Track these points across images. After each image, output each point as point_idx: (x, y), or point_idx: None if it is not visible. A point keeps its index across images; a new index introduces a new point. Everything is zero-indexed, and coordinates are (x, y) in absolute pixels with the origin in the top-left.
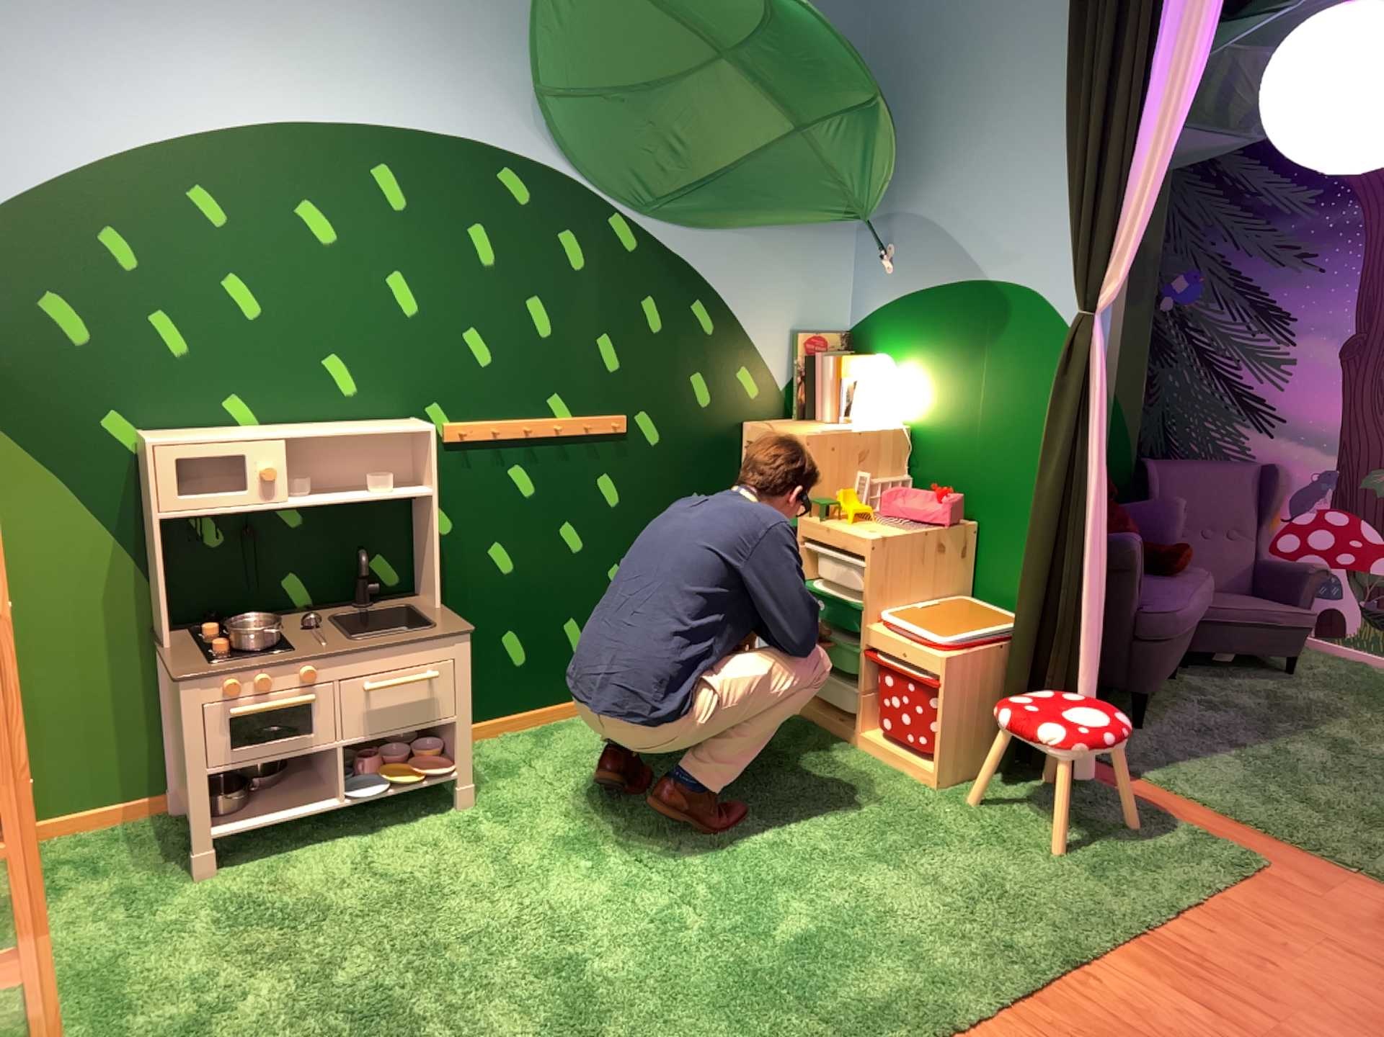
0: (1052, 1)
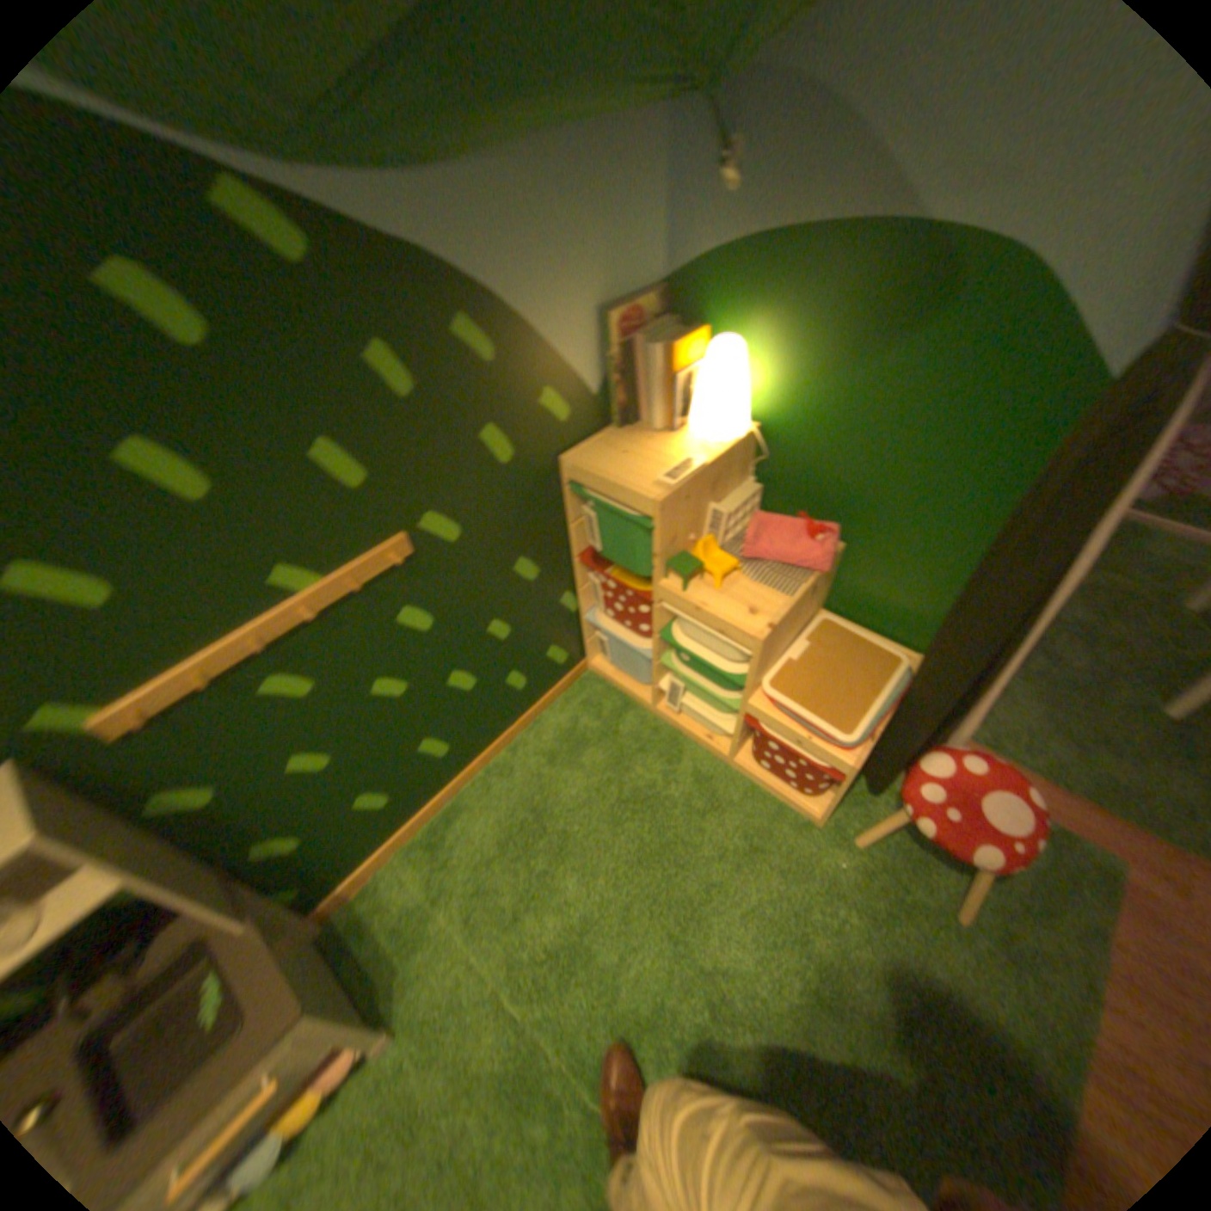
0: None
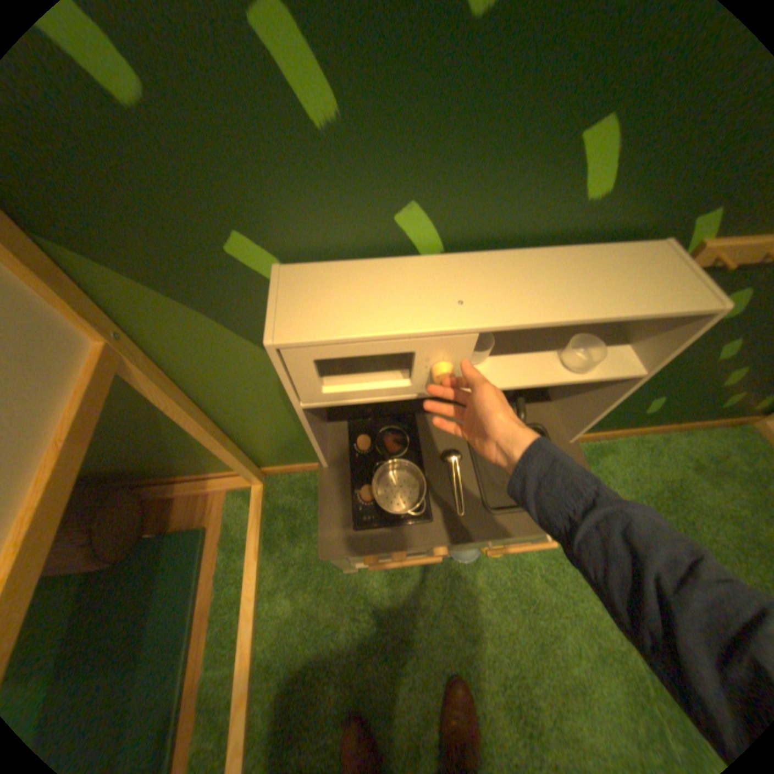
0: None
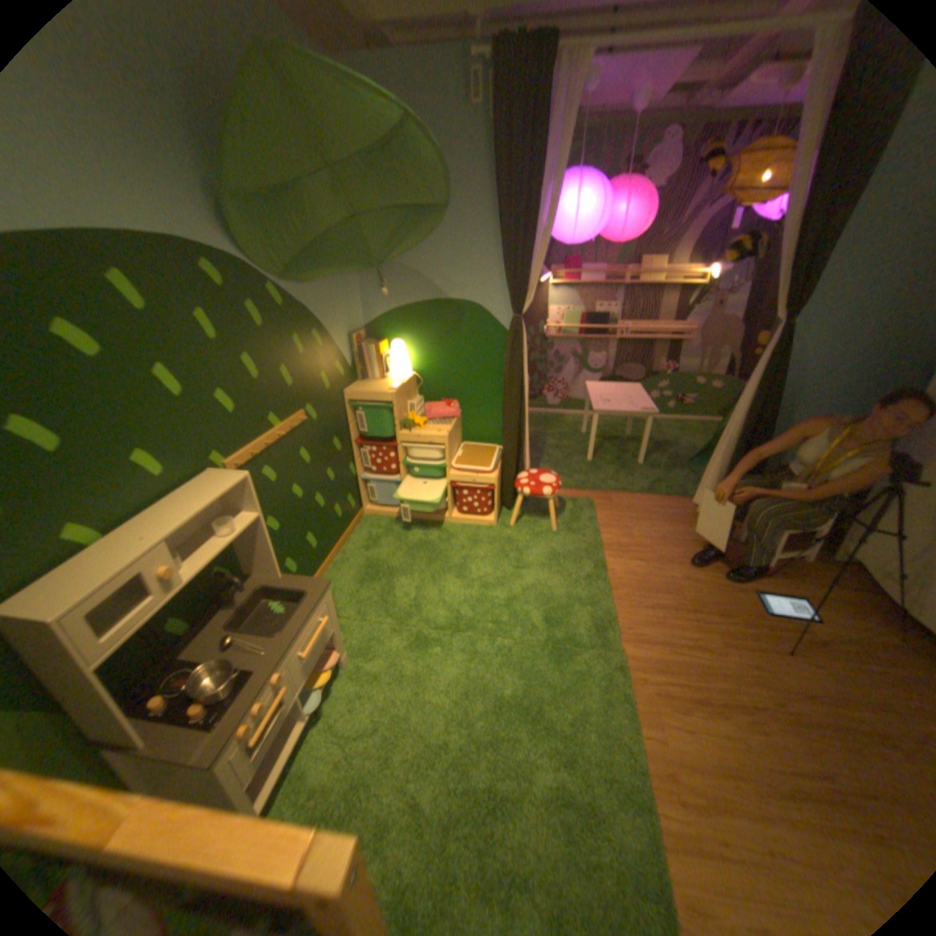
0: (469, 150)
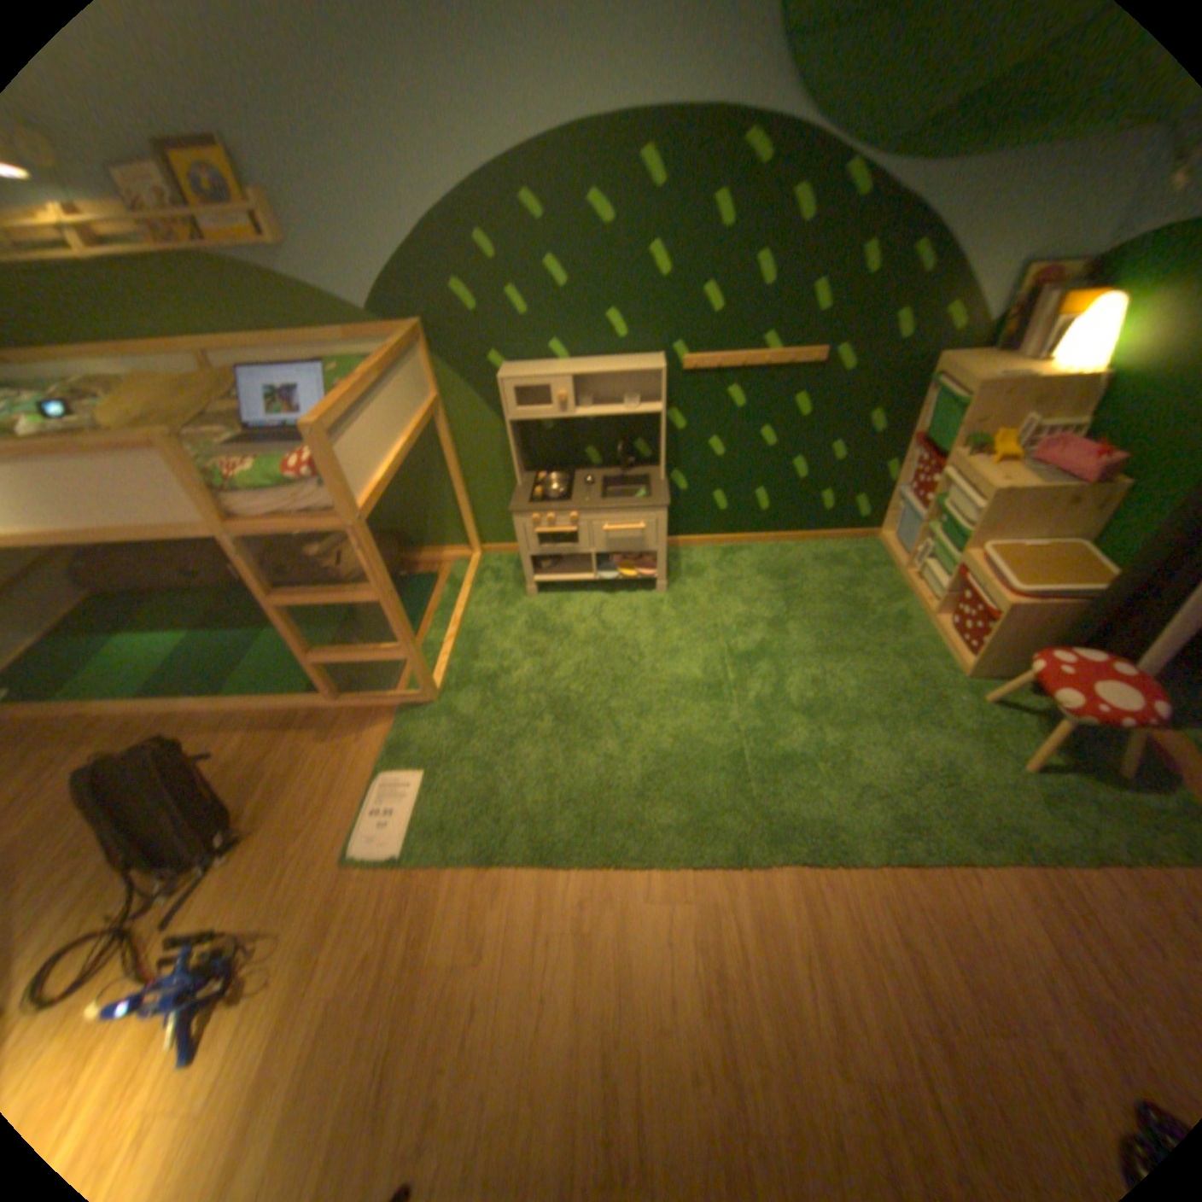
0: None
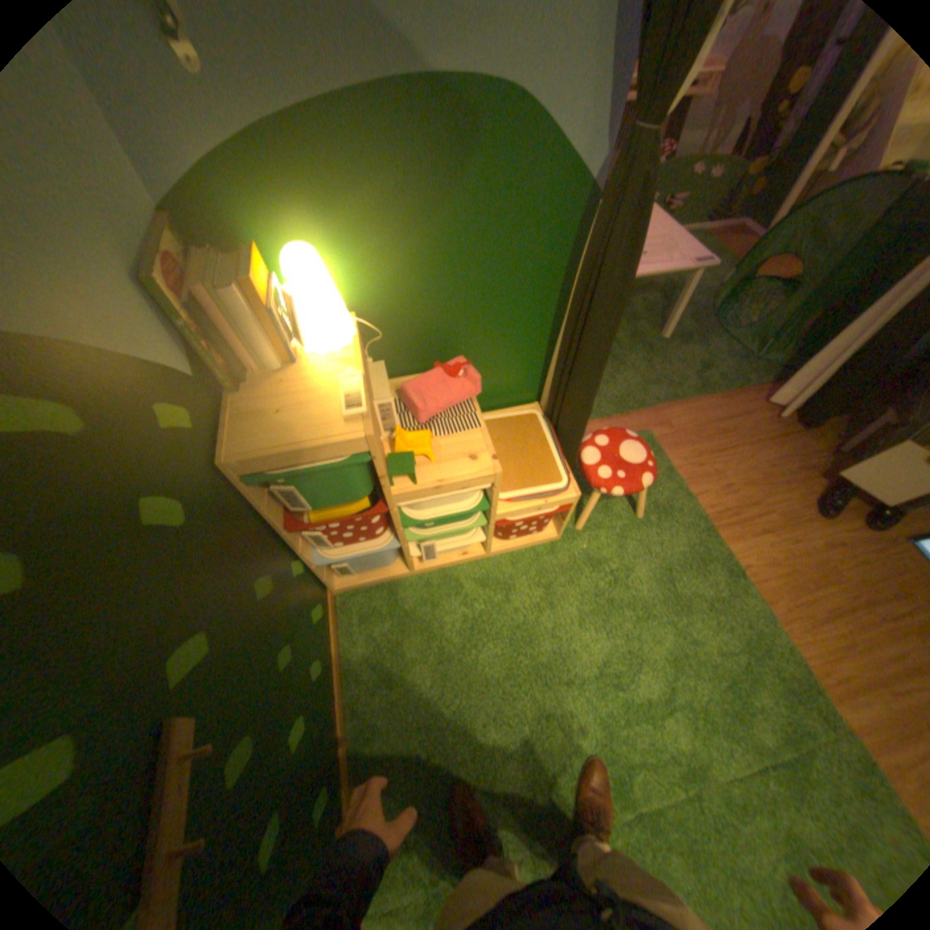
0: None
